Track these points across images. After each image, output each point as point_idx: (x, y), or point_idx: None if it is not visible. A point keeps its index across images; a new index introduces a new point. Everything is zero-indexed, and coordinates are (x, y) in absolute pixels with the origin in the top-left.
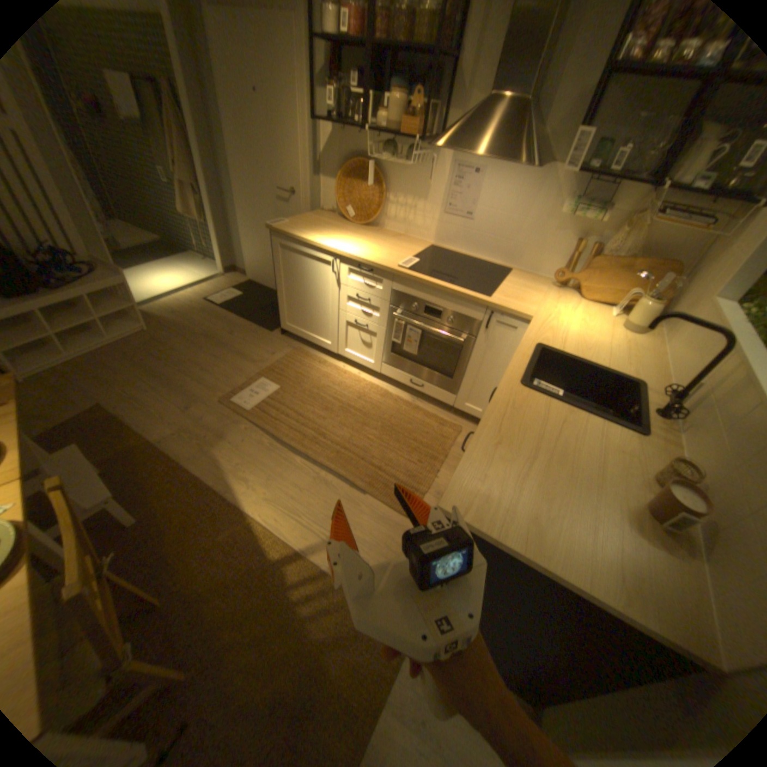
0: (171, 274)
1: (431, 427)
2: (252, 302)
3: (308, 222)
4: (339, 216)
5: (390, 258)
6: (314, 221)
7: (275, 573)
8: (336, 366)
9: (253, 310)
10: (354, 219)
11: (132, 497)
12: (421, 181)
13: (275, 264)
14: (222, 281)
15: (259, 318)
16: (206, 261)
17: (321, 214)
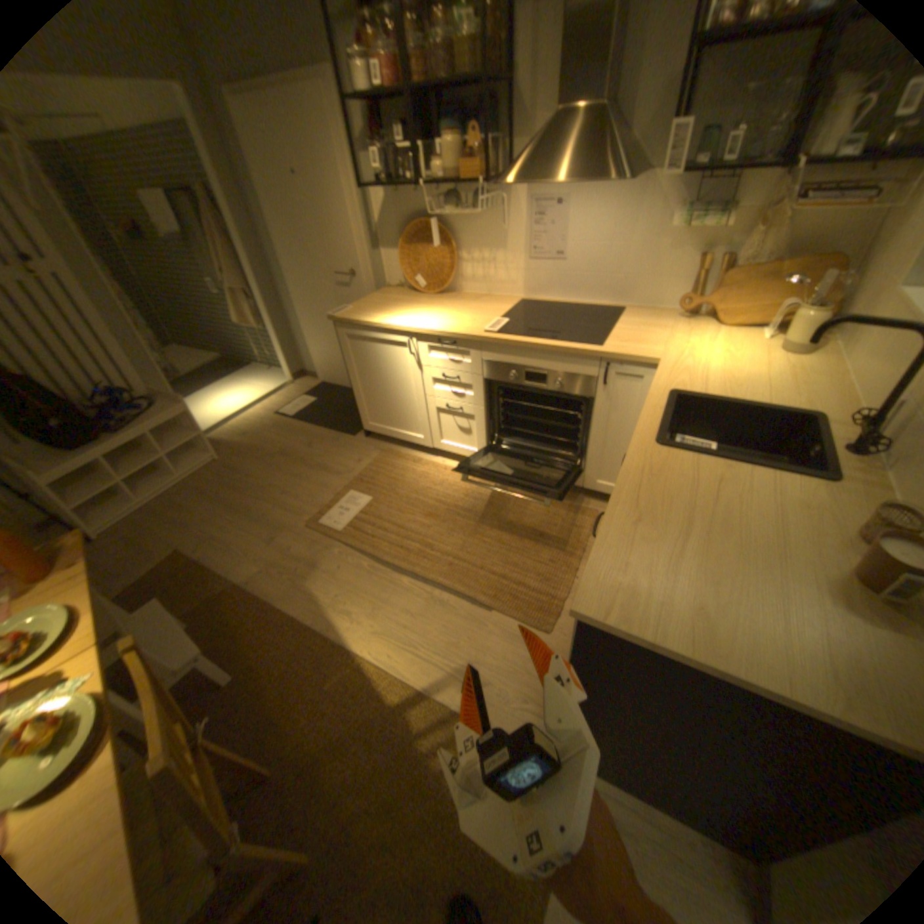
0: (239, 392)
1: (560, 517)
2: (329, 406)
3: (375, 303)
4: (410, 290)
5: (475, 325)
6: (382, 301)
7: (397, 721)
8: (435, 463)
9: (332, 415)
10: (428, 289)
11: (225, 650)
12: (496, 228)
13: (346, 358)
14: (294, 390)
15: (339, 423)
16: (273, 371)
17: (389, 291)
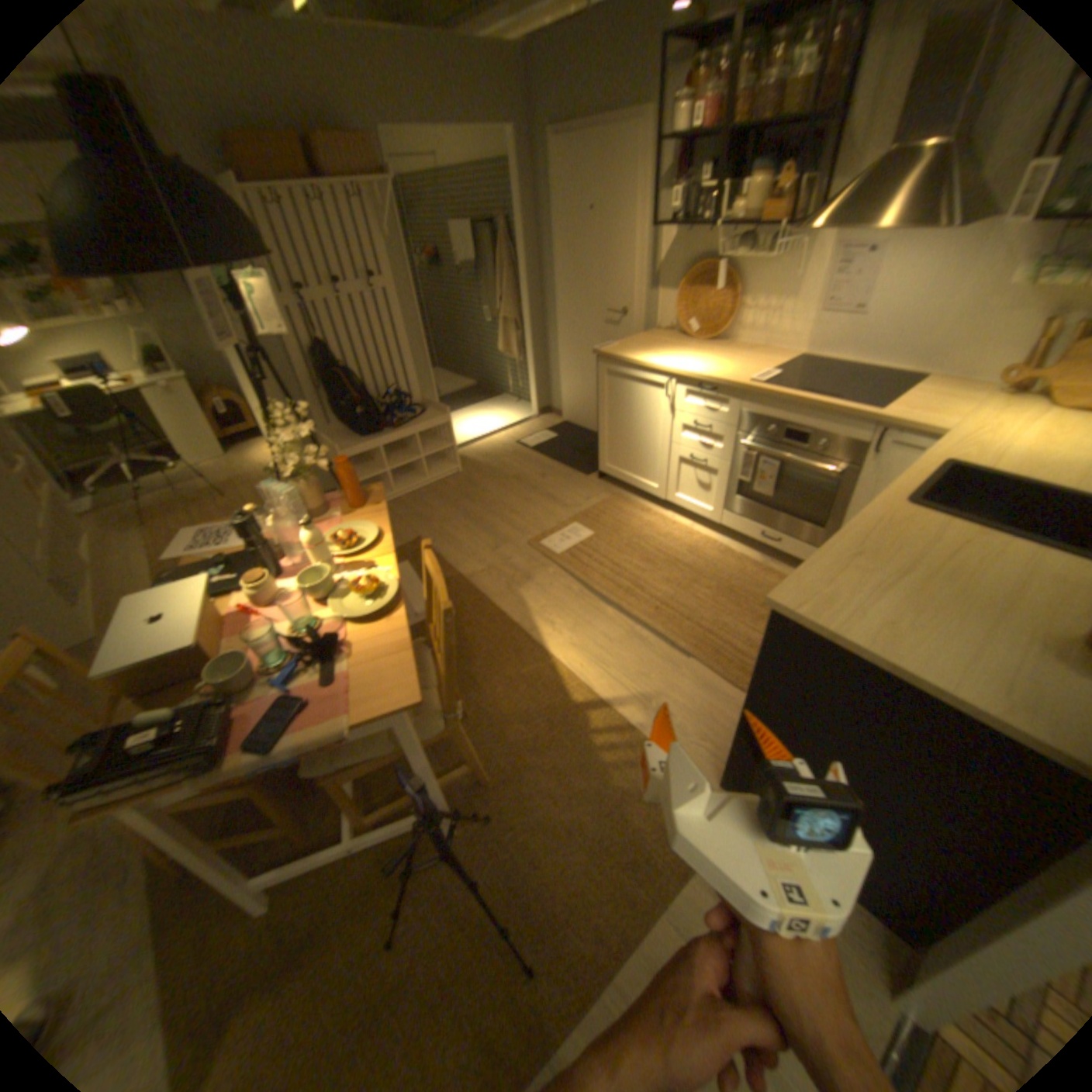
0: (485, 418)
1: None
2: (566, 445)
3: (640, 343)
4: (678, 334)
5: (740, 373)
6: (647, 342)
7: (577, 715)
8: (662, 516)
9: (567, 453)
10: (697, 334)
11: None
12: (789, 275)
13: (598, 394)
14: (536, 424)
15: (573, 461)
16: (519, 404)
17: (656, 333)
